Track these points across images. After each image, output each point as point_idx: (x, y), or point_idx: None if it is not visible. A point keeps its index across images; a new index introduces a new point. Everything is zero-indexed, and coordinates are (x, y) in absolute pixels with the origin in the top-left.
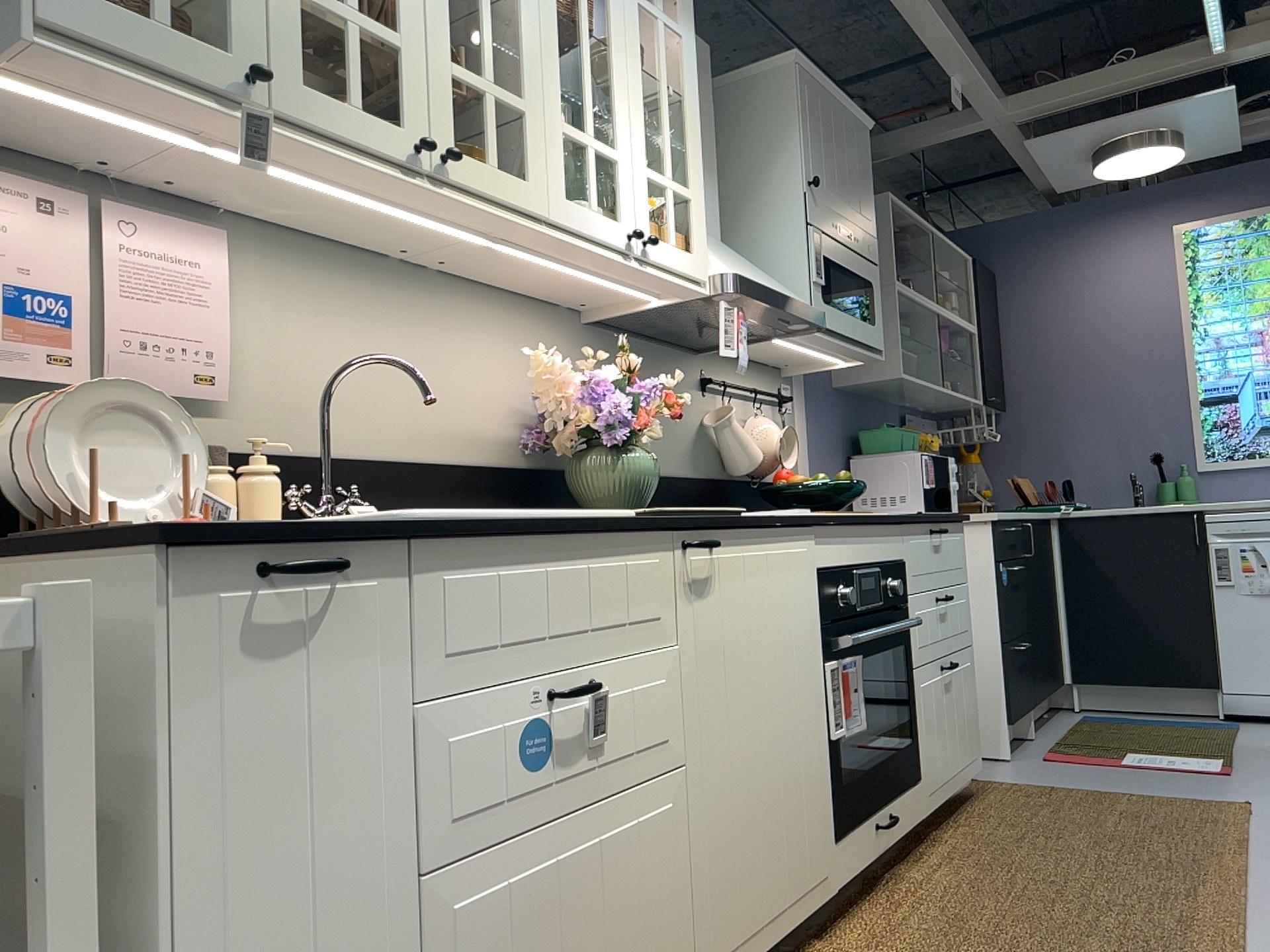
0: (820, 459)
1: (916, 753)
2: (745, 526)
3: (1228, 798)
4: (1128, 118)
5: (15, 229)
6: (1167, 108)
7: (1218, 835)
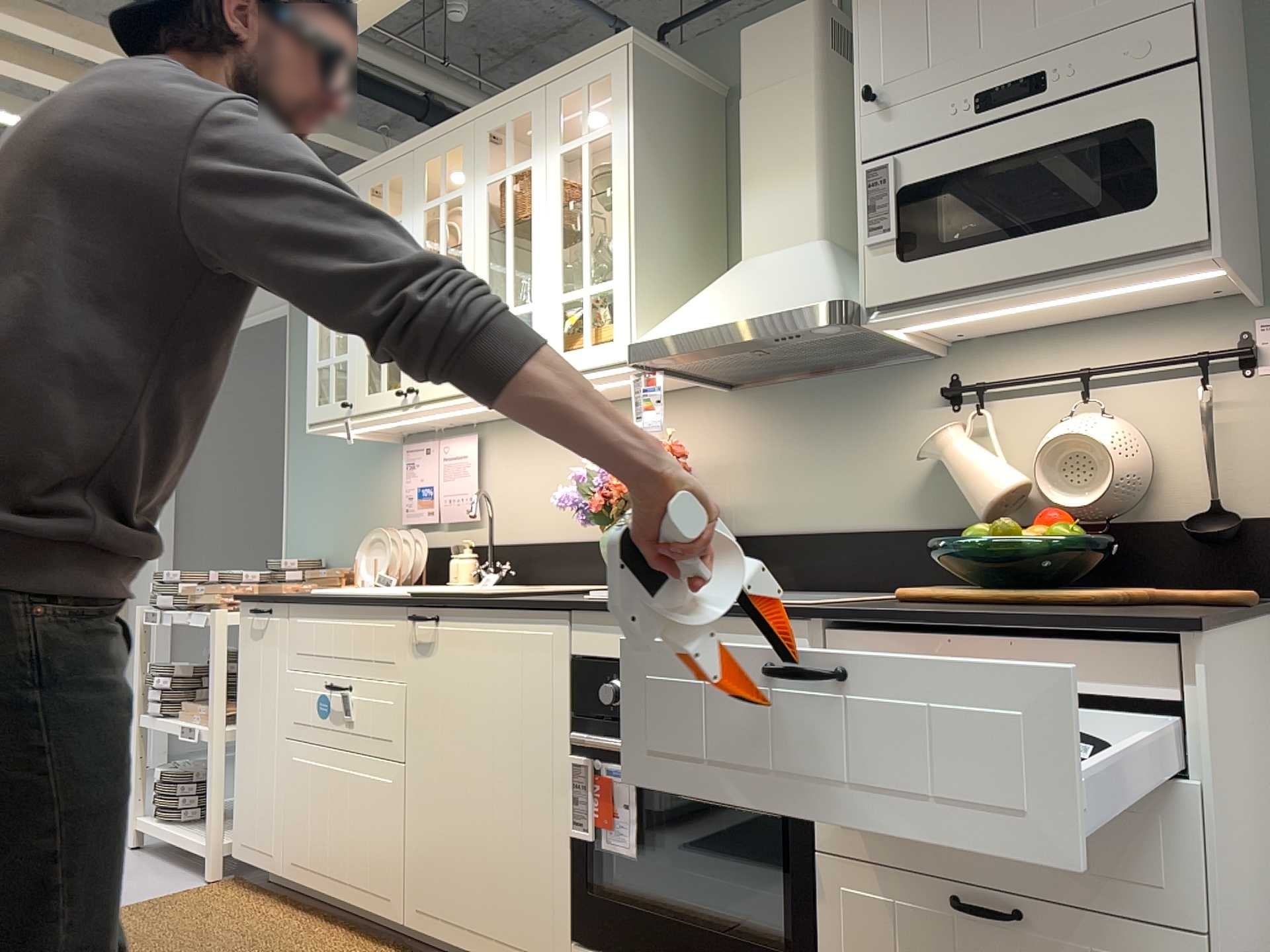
0: None
1: None
2: (462, 607)
3: None
4: None
5: (419, 464)
6: None
7: None
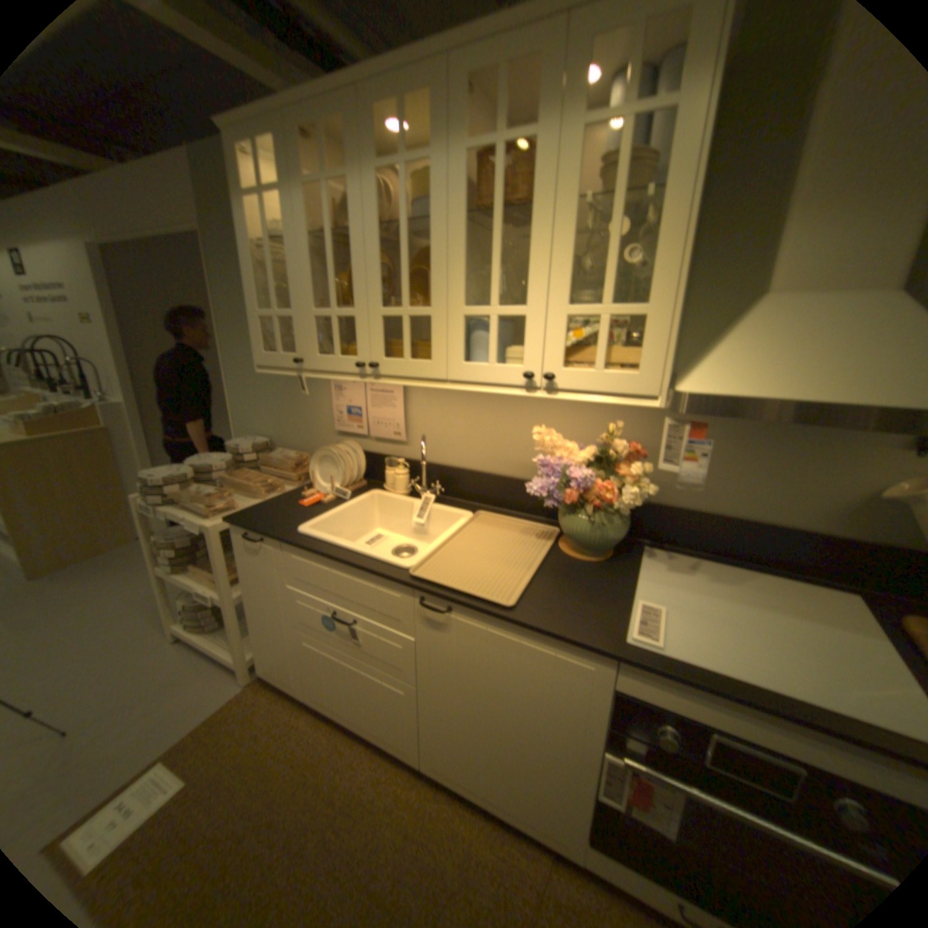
0: None
1: None
2: (484, 613)
3: None
4: None
5: (347, 387)
6: None
7: None
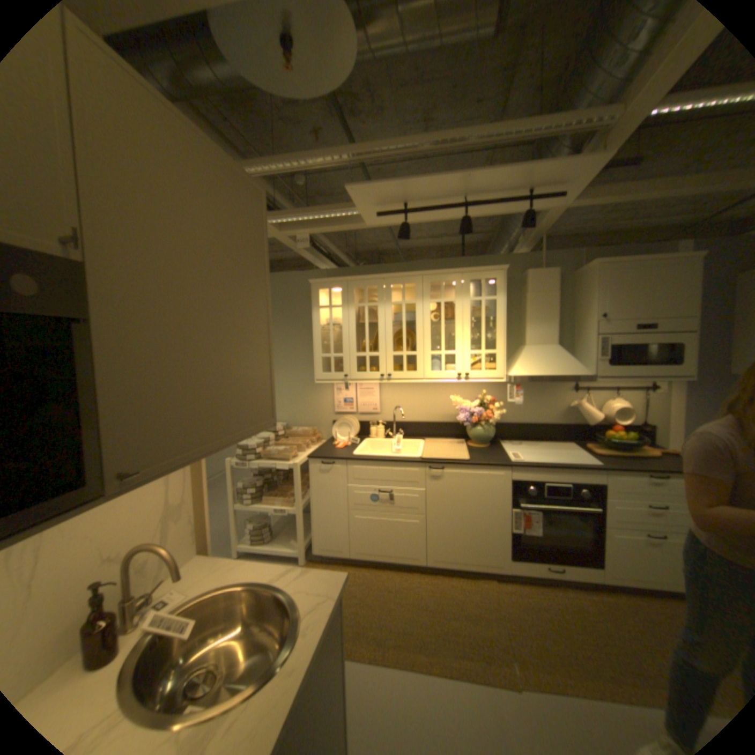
0: (696, 413)
1: (600, 560)
2: (460, 465)
3: None
4: None
5: (345, 389)
6: None
7: None
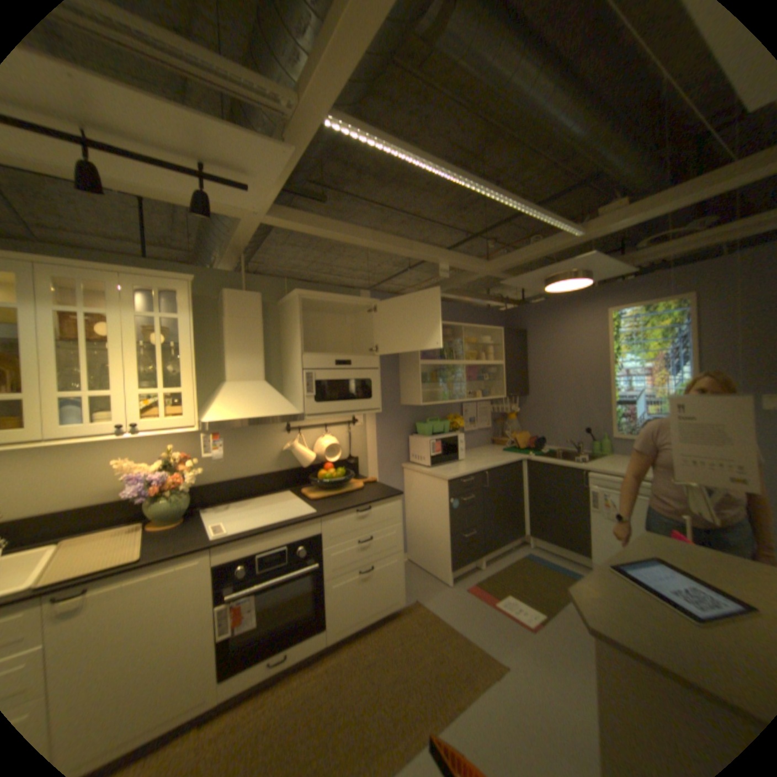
0: (383, 440)
1: (320, 619)
2: (120, 572)
3: (505, 660)
4: (545, 269)
5: None
6: (563, 263)
7: (454, 699)
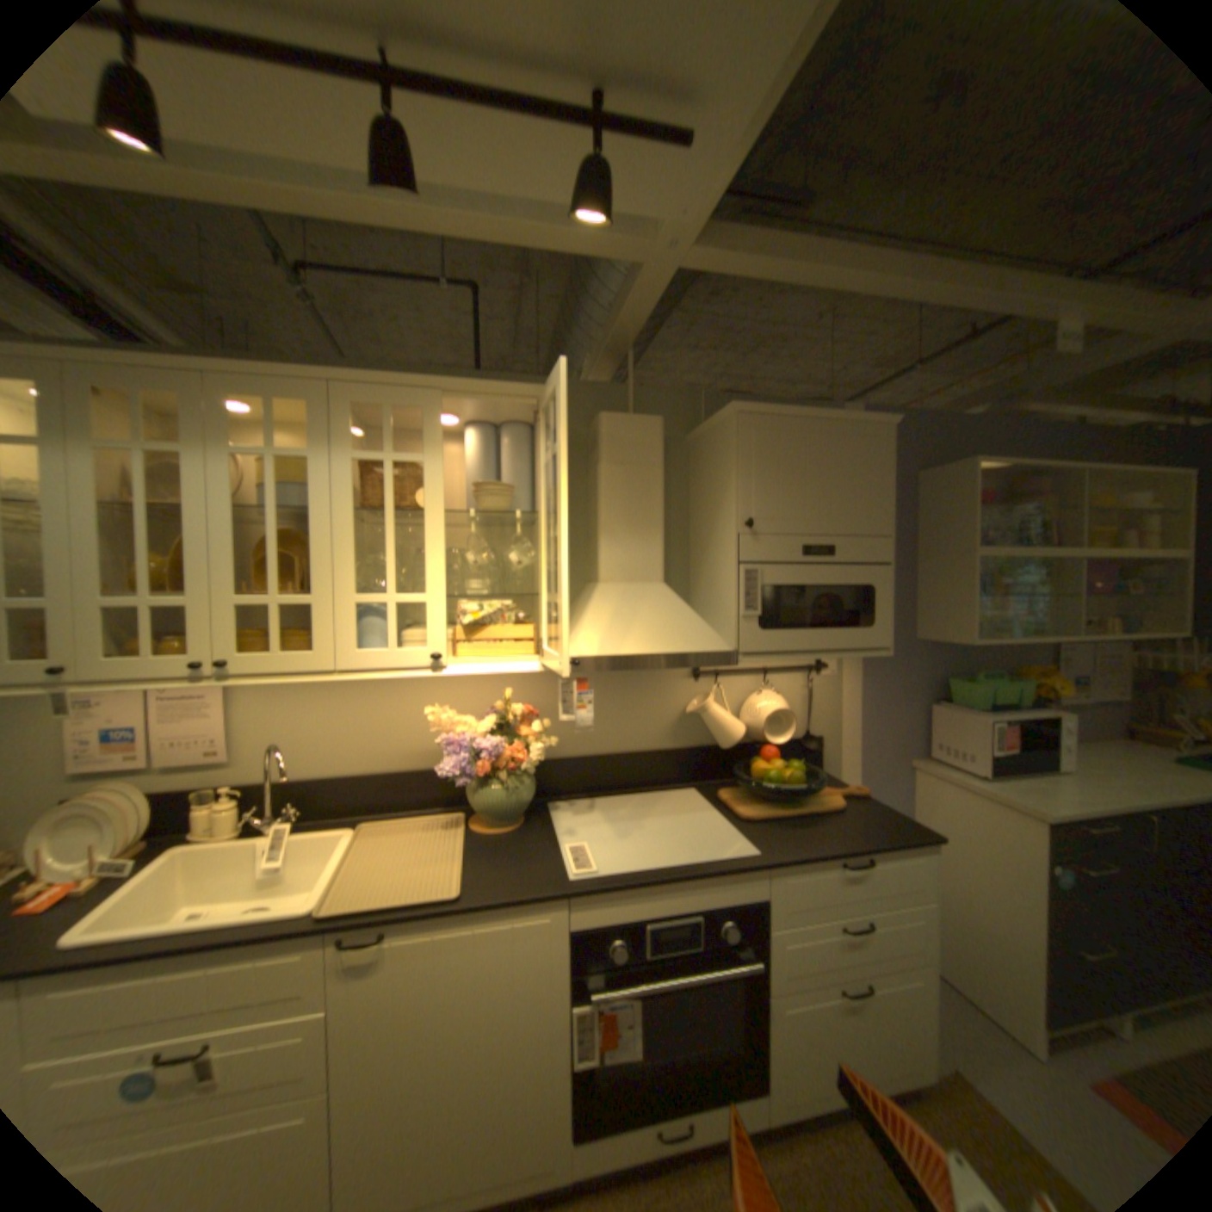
0: (875, 709)
1: (759, 1074)
2: (430, 918)
3: None
4: None
5: (107, 702)
6: None
7: None
